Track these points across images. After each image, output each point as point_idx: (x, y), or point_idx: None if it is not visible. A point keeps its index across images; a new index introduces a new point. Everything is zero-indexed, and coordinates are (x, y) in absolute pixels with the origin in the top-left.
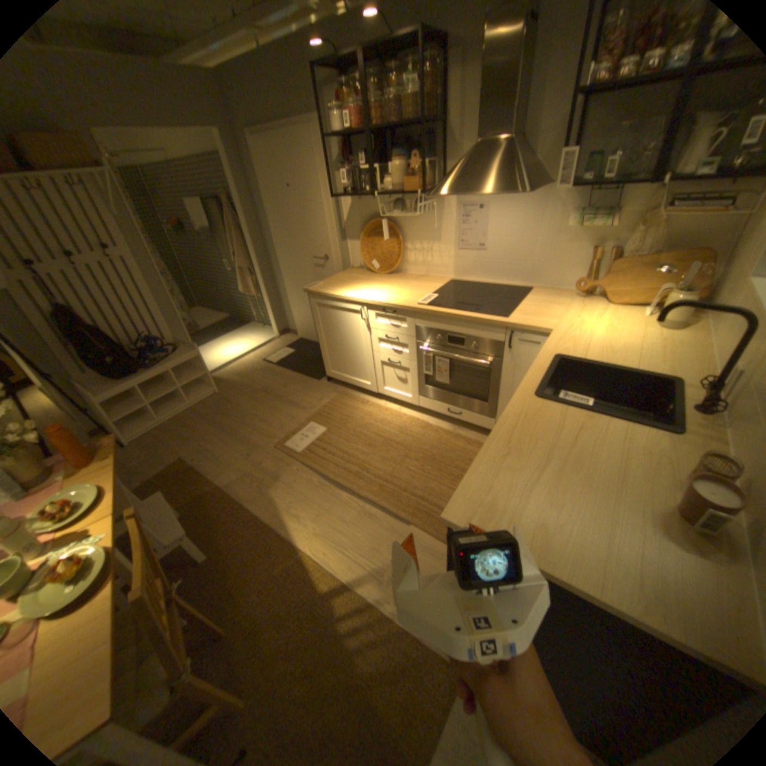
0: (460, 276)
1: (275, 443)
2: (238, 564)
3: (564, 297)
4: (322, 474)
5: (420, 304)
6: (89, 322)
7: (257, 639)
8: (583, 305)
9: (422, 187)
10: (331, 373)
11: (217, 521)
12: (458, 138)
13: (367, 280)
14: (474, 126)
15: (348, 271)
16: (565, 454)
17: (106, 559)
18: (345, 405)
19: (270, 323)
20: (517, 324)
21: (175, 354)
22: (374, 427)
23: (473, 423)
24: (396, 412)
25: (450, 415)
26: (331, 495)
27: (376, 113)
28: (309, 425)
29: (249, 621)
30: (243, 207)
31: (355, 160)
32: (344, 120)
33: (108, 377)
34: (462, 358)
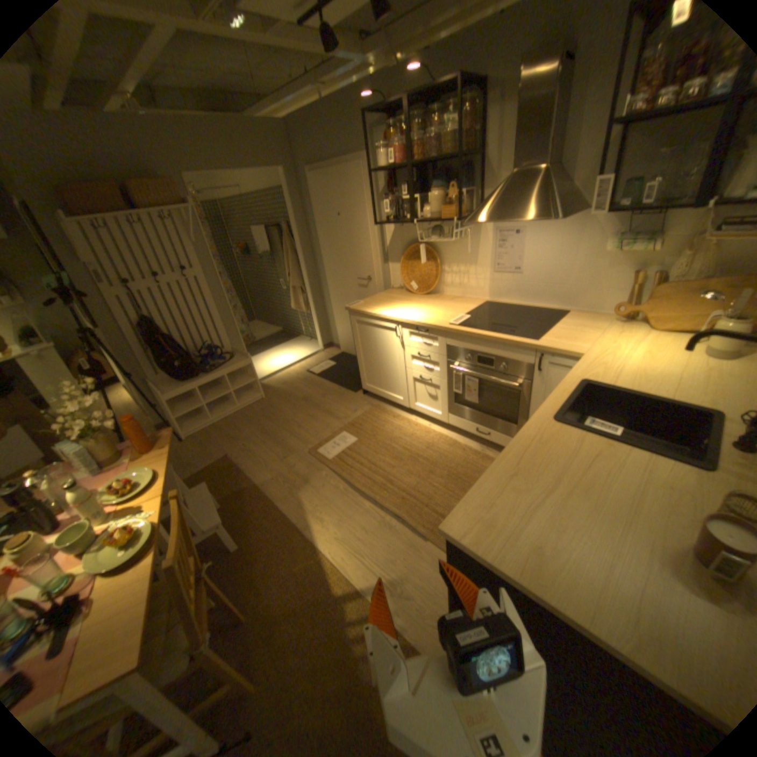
0: (495, 298)
1: (309, 449)
2: (264, 559)
3: (602, 321)
4: (348, 482)
5: (451, 325)
6: (165, 332)
7: (273, 632)
8: (622, 331)
9: (460, 214)
10: (366, 387)
11: (250, 517)
12: (495, 169)
13: (404, 300)
14: (510, 157)
15: (388, 291)
16: (576, 481)
17: (151, 534)
18: (376, 418)
19: (316, 337)
20: (547, 347)
21: (231, 362)
22: (403, 442)
23: (502, 445)
24: (425, 428)
25: (478, 435)
26: (354, 504)
27: (419, 149)
28: (341, 435)
29: (268, 614)
30: (299, 234)
31: (398, 191)
32: (390, 156)
33: (175, 380)
34: (491, 379)
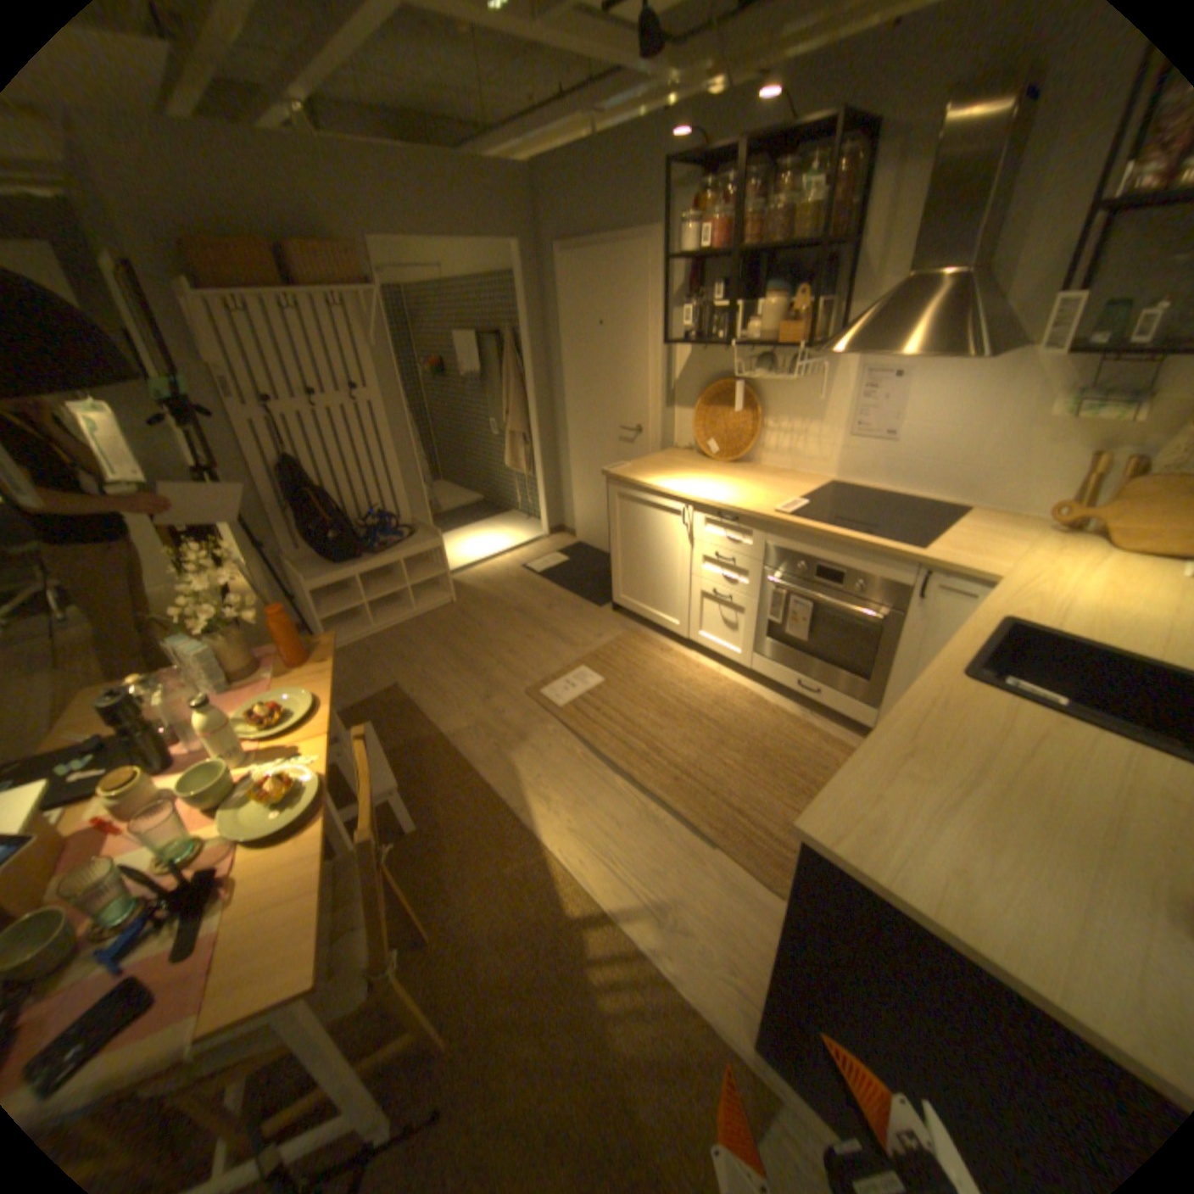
0: (848, 477)
1: (528, 688)
2: (458, 849)
3: (1029, 529)
4: (590, 745)
5: (779, 513)
6: (317, 485)
7: (473, 962)
8: (1063, 547)
9: (806, 339)
10: (621, 600)
11: (436, 783)
12: (876, 269)
13: (697, 468)
14: (905, 253)
15: (669, 452)
16: (1012, 775)
17: (319, 791)
18: (635, 651)
19: (540, 516)
20: (940, 561)
21: (412, 542)
22: (676, 691)
23: (838, 711)
24: (713, 674)
25: (801, 692)
26: (599, 779)
27: (751, 229)
28: (579, 672)
29: (464, 934)
30: (532, 351)
31: (706, 294)
32: (700, 237)
33: (326, 561)
34: (837, 604)
